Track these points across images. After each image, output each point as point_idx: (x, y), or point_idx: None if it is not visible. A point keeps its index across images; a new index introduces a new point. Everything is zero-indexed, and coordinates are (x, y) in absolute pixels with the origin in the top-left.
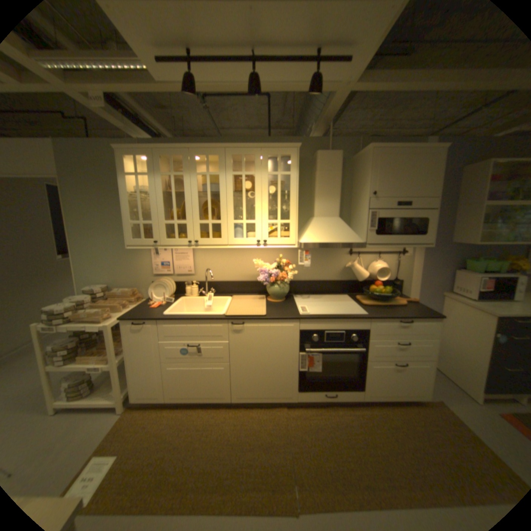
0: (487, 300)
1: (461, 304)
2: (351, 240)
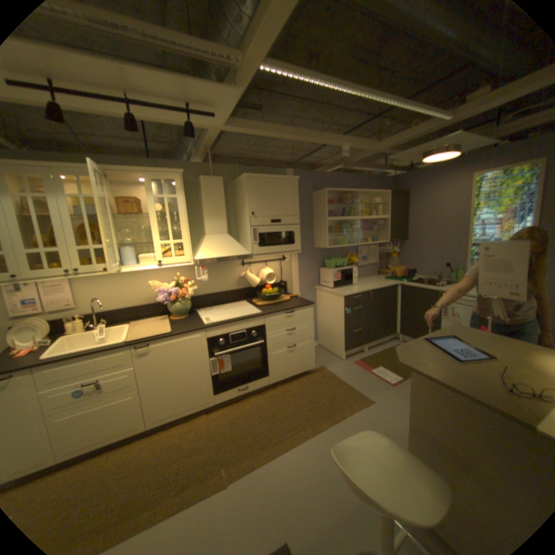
0: (339, 287)
1: (325, 292)
2: (240, 254)
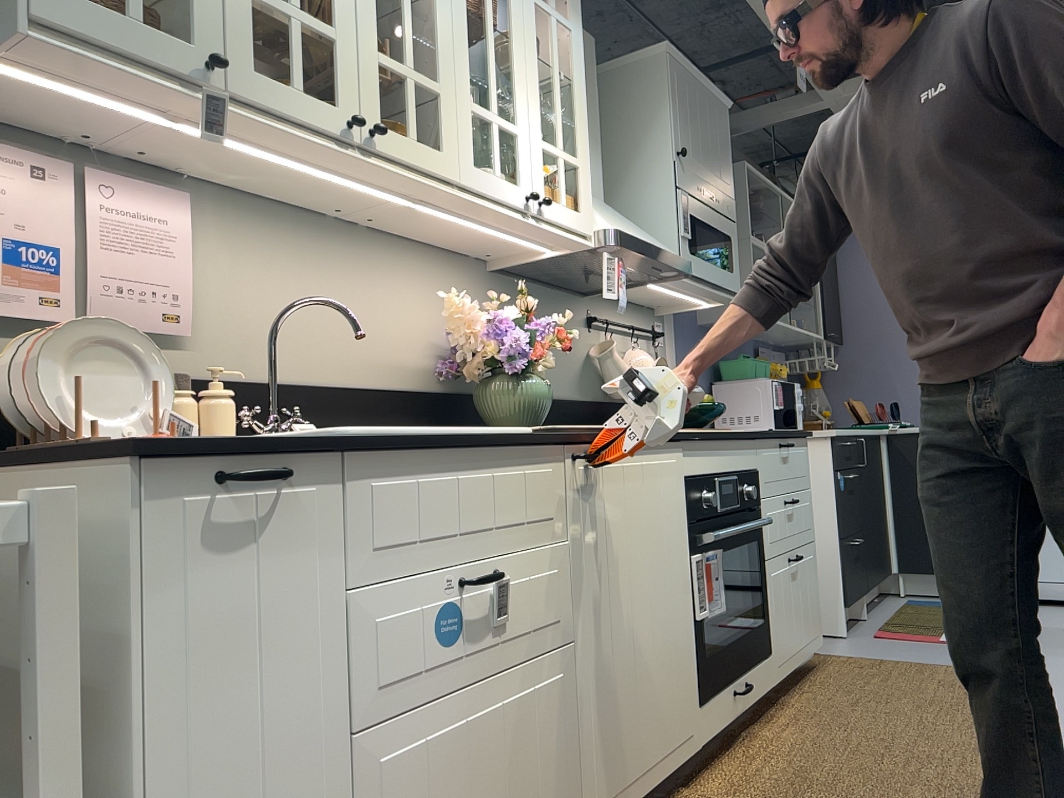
0: None
1: None
2: (672, 252)
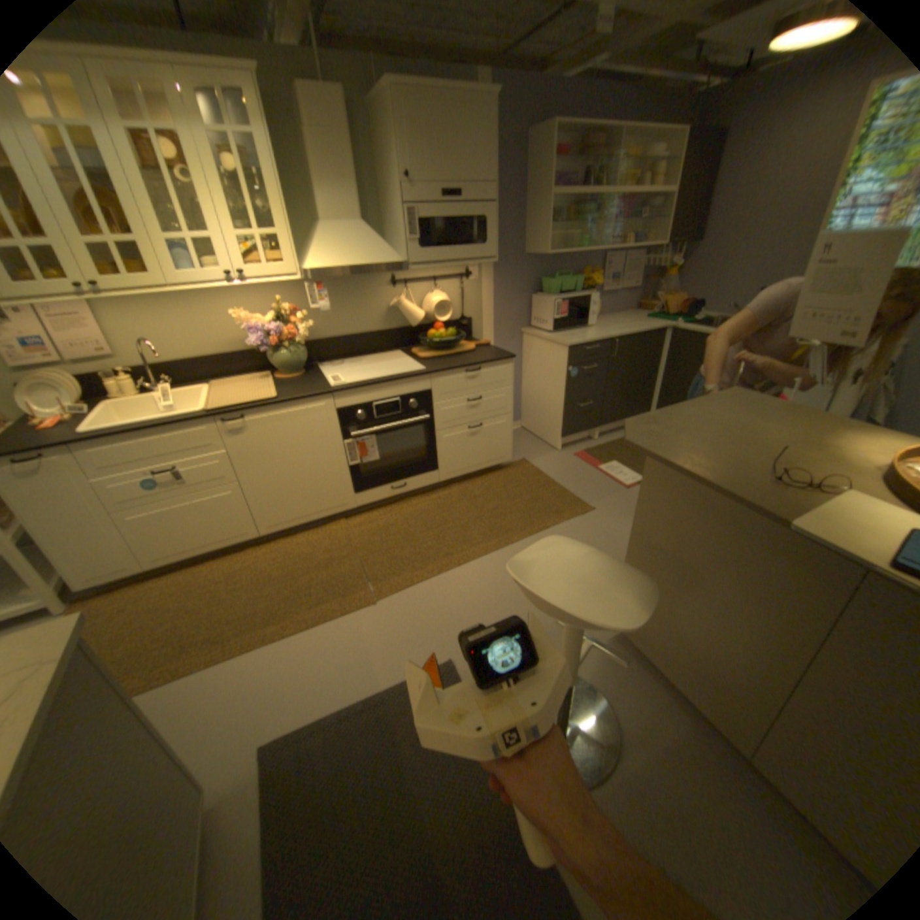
0: (563, 330)
1: (538, 339)
2: (385, 260)
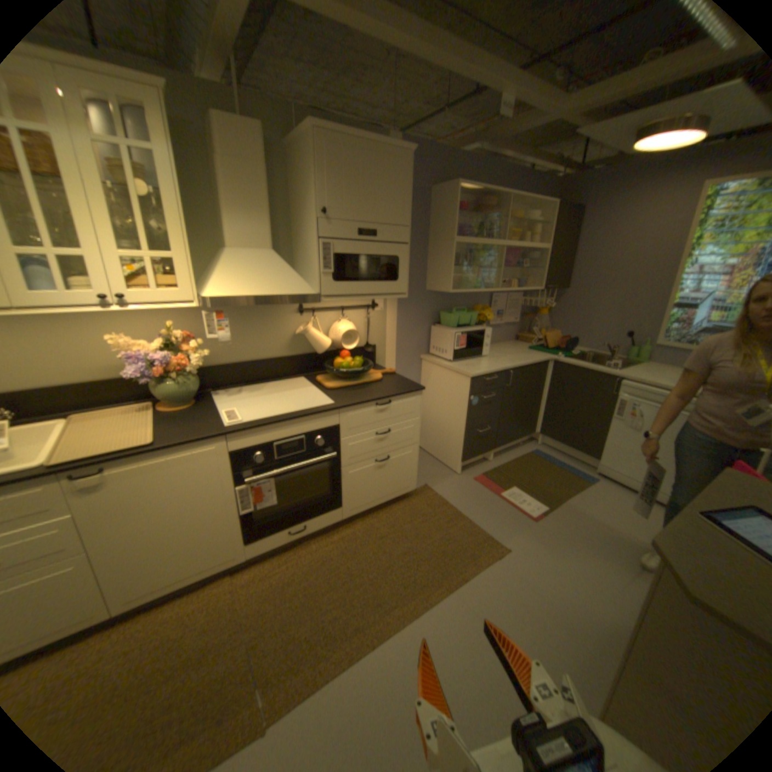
0: (460, 359)
1: (437, 367)
2: (296, 291)
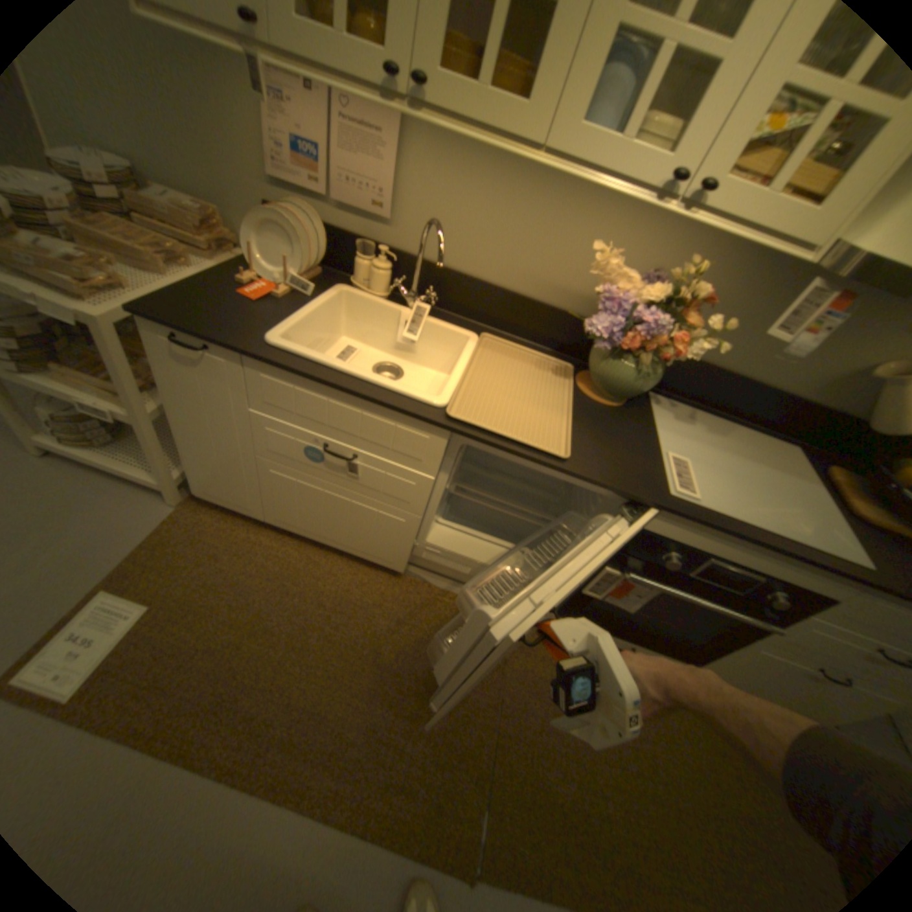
0: None
1: None
2: None
